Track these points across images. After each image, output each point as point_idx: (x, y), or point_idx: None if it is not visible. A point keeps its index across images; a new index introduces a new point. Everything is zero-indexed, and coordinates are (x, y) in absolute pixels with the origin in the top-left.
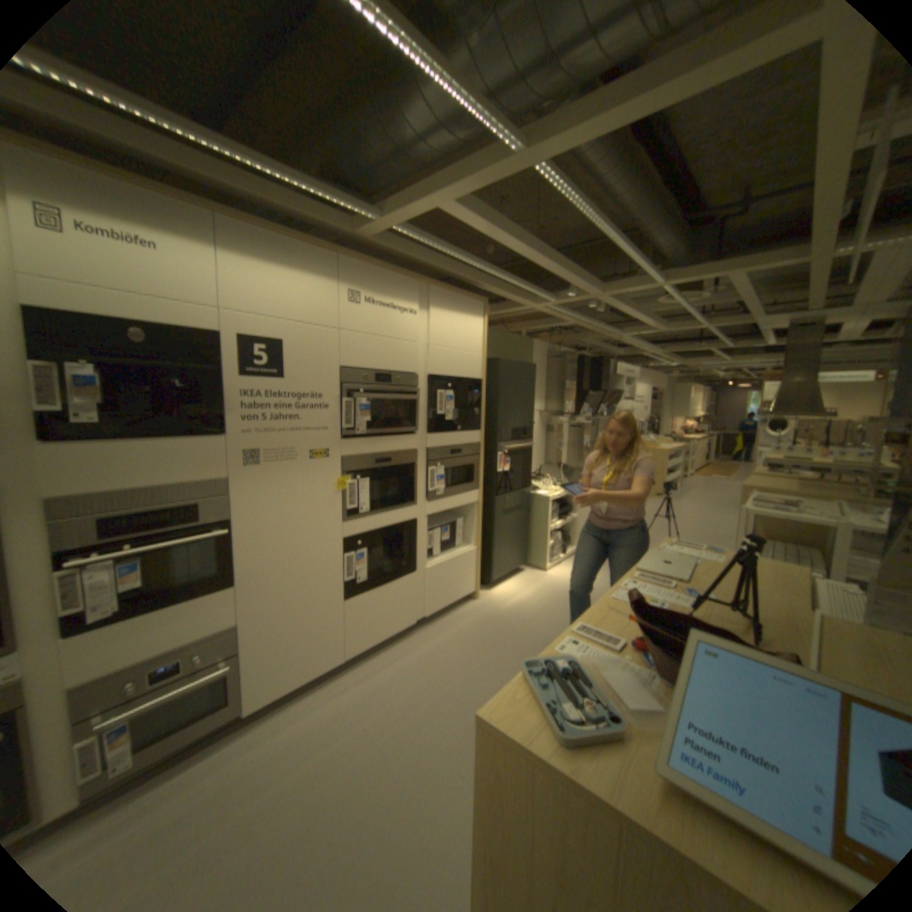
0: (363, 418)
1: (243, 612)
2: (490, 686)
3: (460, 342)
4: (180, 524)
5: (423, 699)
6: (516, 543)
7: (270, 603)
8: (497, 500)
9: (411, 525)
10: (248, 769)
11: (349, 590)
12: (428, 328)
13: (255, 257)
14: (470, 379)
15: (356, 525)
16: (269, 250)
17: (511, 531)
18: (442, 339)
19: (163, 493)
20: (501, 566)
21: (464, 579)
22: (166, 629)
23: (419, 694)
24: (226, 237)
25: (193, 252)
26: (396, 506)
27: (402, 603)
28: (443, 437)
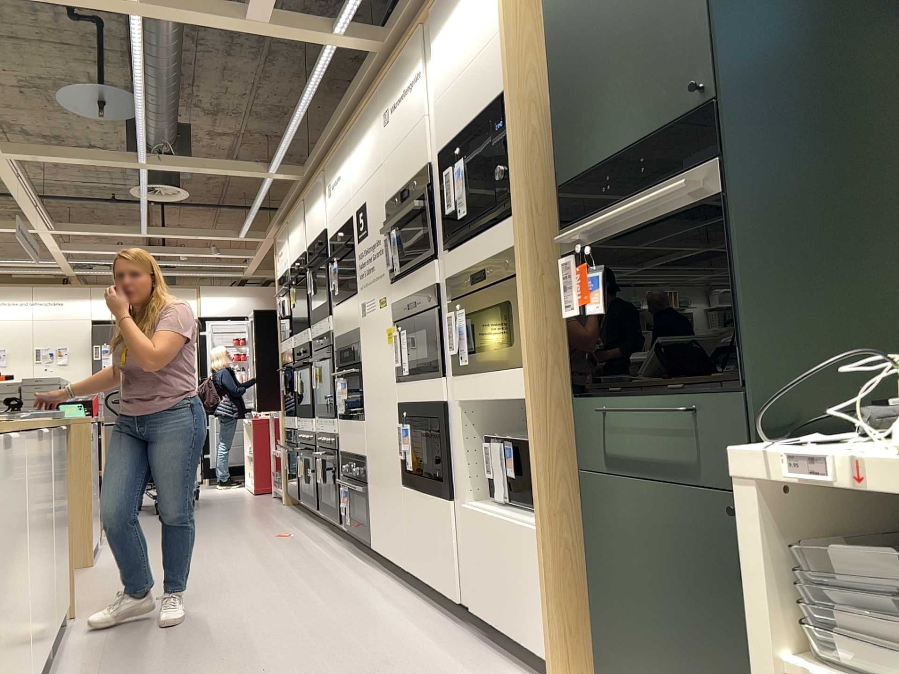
0: (395, 252)
1: (367, 447)
2: (272, 666)
3: (468, 49)
4: (350, 360)
5: (313, 625)
6: (715, 644)
7: (374, 448)
8: (588, 409)
9: (441, 411)
10: (332, 570)
11: (404, 474)
12: (434, 78)
13: (356, 143)
14: (494, 103)
15: (404, 389)
16: (359, 130)
17: (671, 562)
18: (447, 74)
19: (348, 336)
20: (636, 673)
21: (526, 597)
22: (352, 436)
23: (325, 624)
24: (350, 142)
25: (345, 167)
26: (427, 374)
27: (443, 544)
28: (463, 249)
